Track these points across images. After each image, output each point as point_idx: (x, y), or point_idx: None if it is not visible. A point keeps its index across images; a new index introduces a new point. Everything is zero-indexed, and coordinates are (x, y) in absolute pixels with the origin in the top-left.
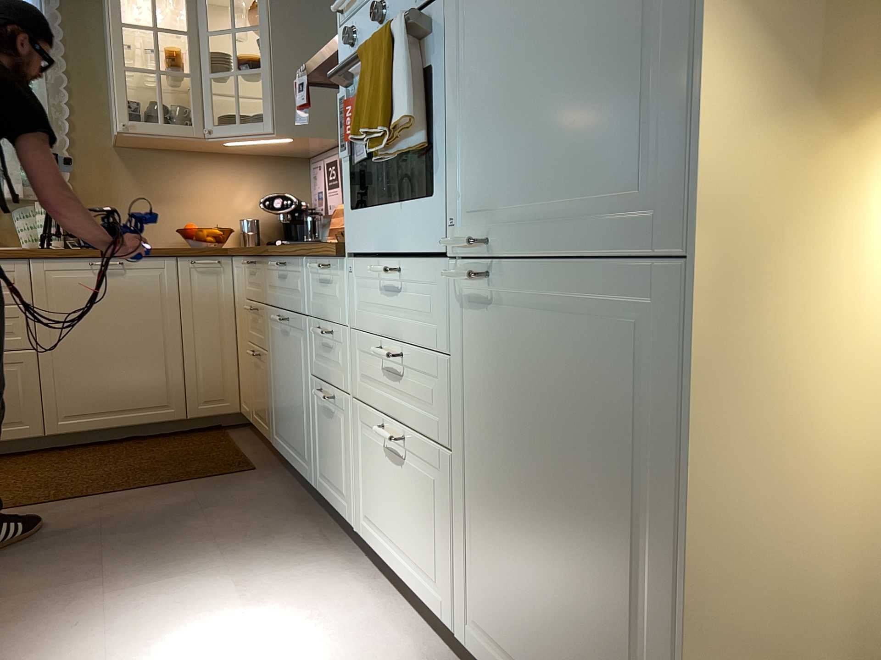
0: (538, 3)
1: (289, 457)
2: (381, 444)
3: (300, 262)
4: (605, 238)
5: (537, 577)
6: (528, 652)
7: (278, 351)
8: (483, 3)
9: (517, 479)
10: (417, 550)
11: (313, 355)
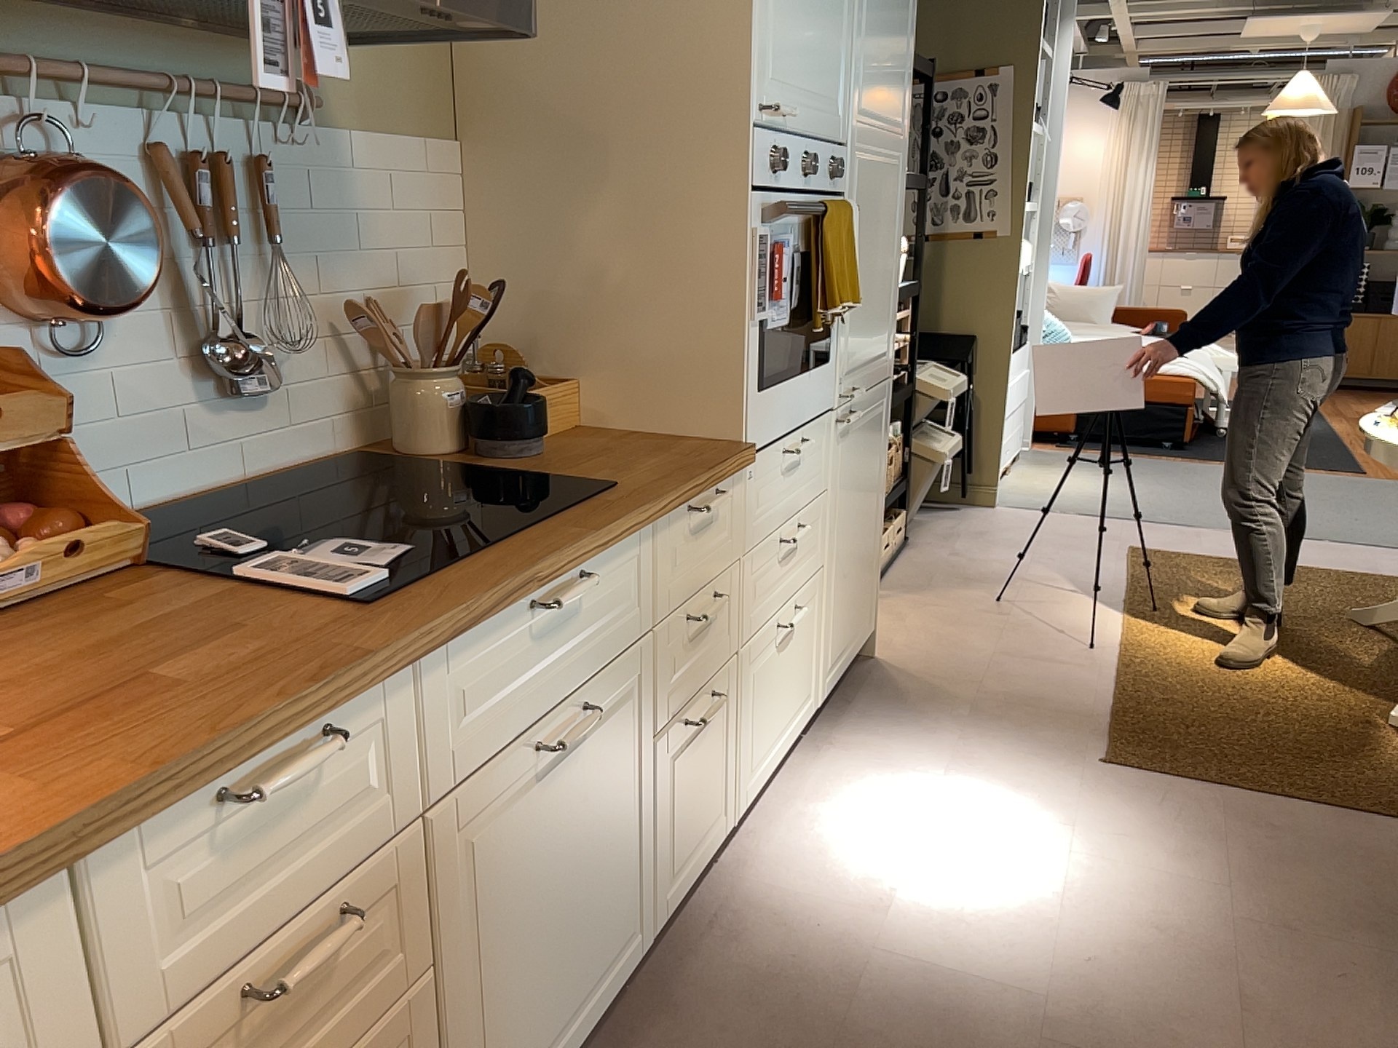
0: (871, 247)
1: (567, 1043)
2: (770, 648)
3: (646, 531)
4: (877, 374)
5: (852, 576)
6: (846, 629)
7: (522, 854)
8: (857, 227)
9: (849, 531)
10: (796, 692)
11: (665, 684)
